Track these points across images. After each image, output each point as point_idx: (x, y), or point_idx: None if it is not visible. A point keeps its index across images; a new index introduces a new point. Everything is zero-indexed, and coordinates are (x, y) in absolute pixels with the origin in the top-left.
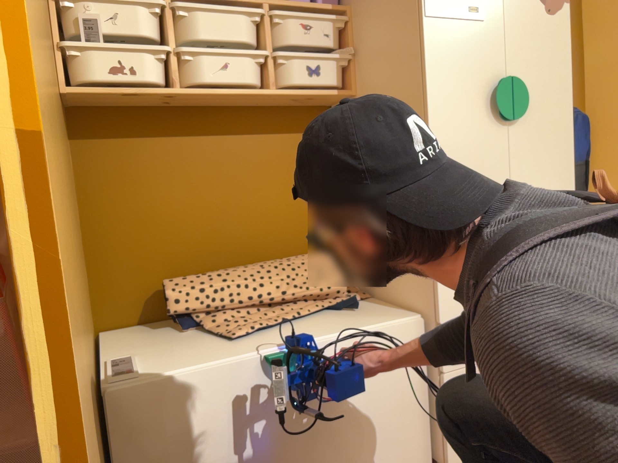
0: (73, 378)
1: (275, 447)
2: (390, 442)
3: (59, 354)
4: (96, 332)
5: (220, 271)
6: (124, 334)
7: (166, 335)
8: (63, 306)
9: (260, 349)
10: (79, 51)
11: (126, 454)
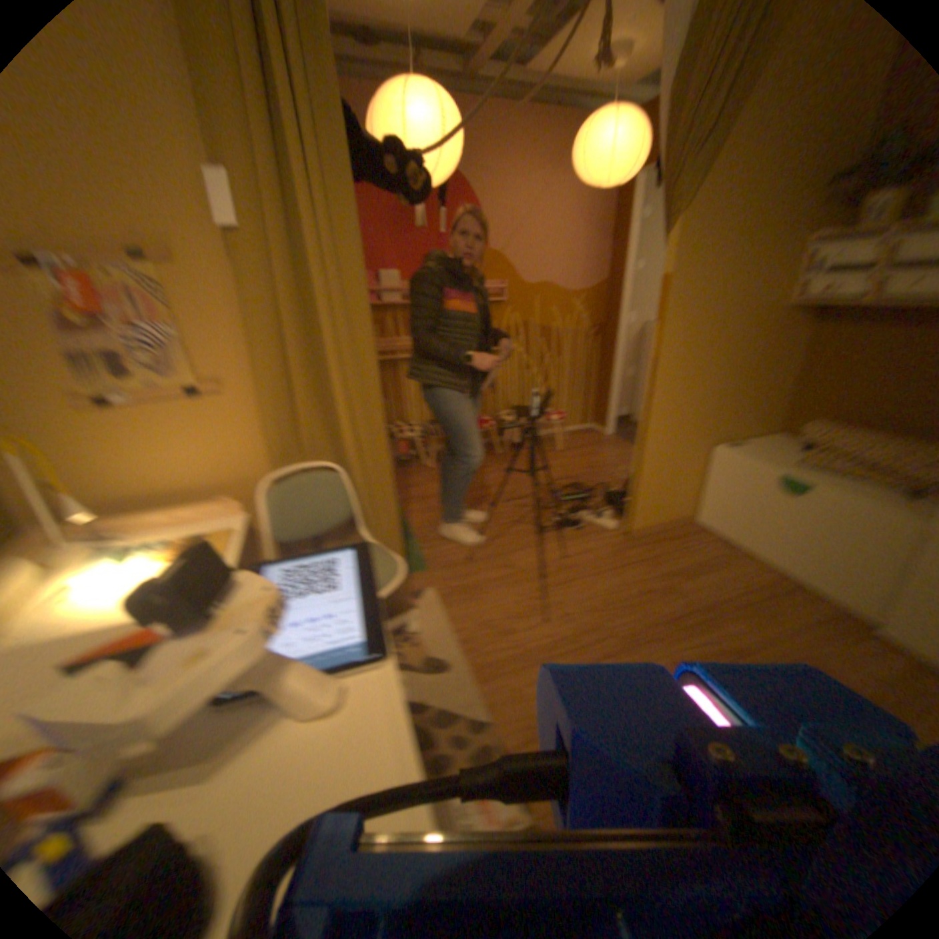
0: (657, 420)
1: (772, 519)
2: (847, 579)
3: (650, 411)
4: (779, 431)
5: (858, 428)
6: (784, 437)
7: (792, 446)
8: (660, 400)
9: (792, 470)
10: (813, 275)
11: (714, 473)
